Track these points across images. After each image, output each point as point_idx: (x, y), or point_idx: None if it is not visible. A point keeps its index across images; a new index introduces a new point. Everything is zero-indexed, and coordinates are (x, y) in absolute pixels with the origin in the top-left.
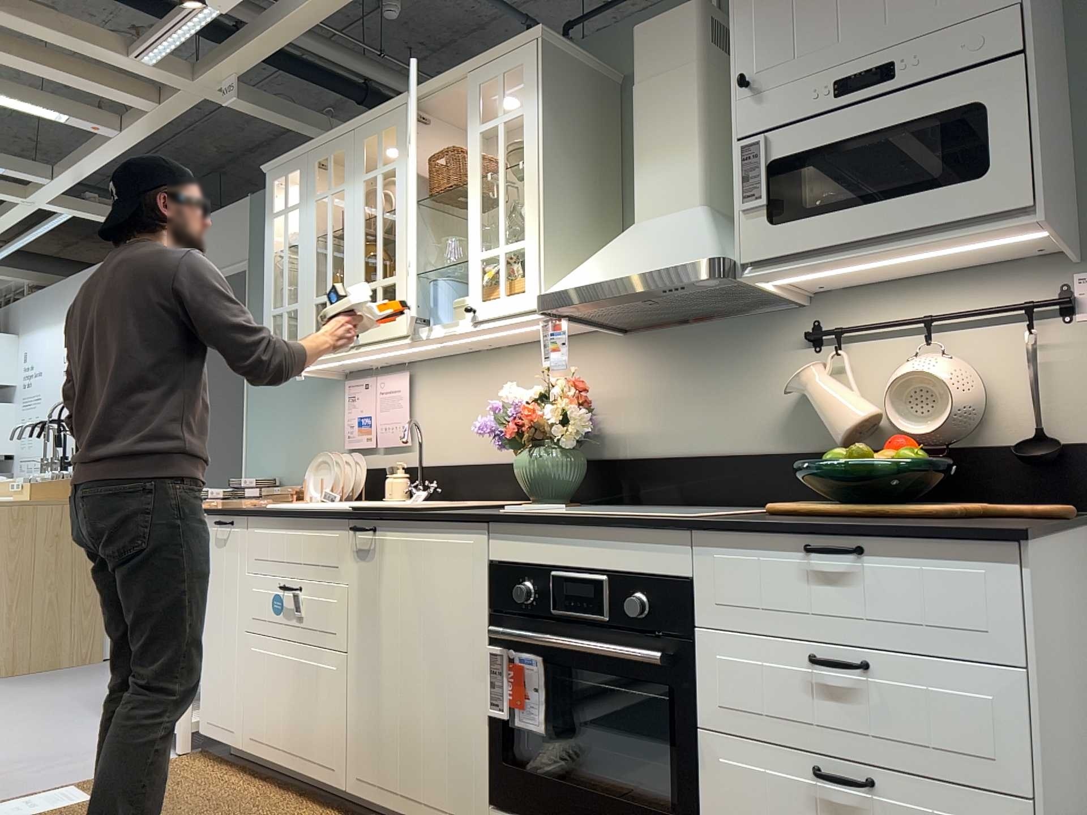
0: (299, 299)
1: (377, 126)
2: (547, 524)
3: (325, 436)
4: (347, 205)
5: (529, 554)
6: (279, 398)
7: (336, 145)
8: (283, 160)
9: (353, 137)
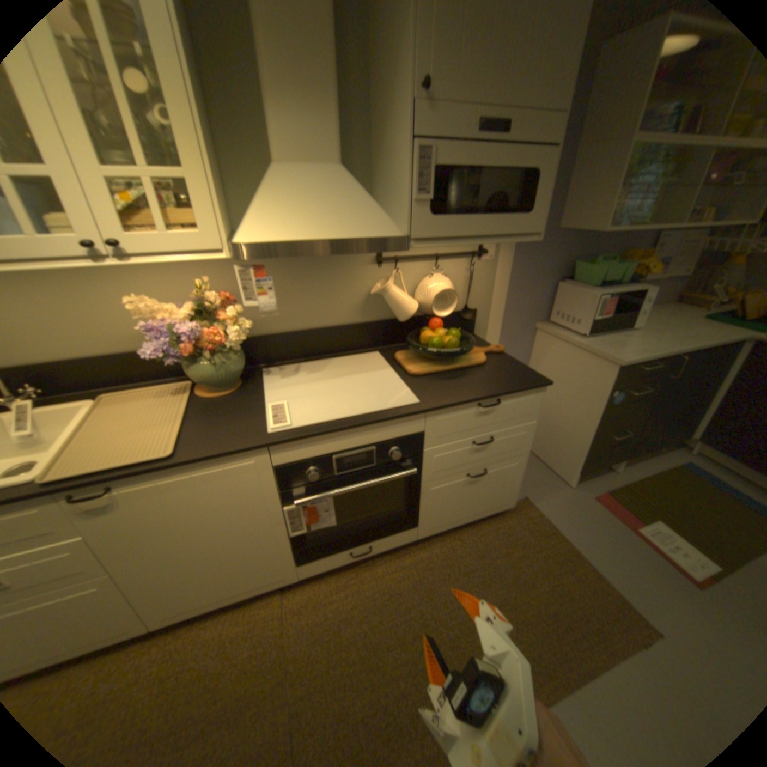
0: None
1: None
2: (329, 433)
3: None
4: None
5: (312, 452)
6: None
7: None
8: None
9: None
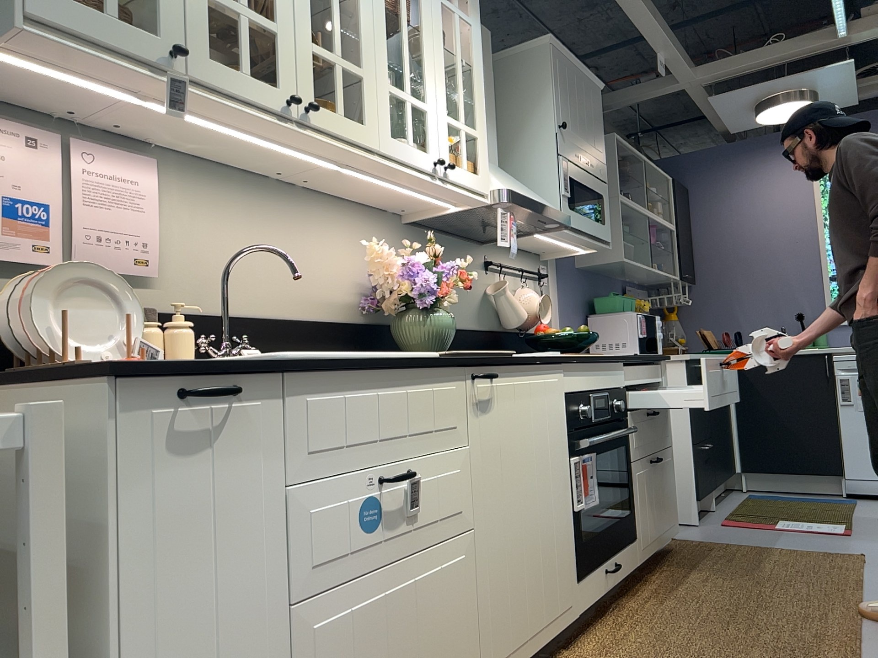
0: None
1: None
2: (591, 361)
3: None
4: None
5: (582, 383)
6: None
7: None
8: None
9: None
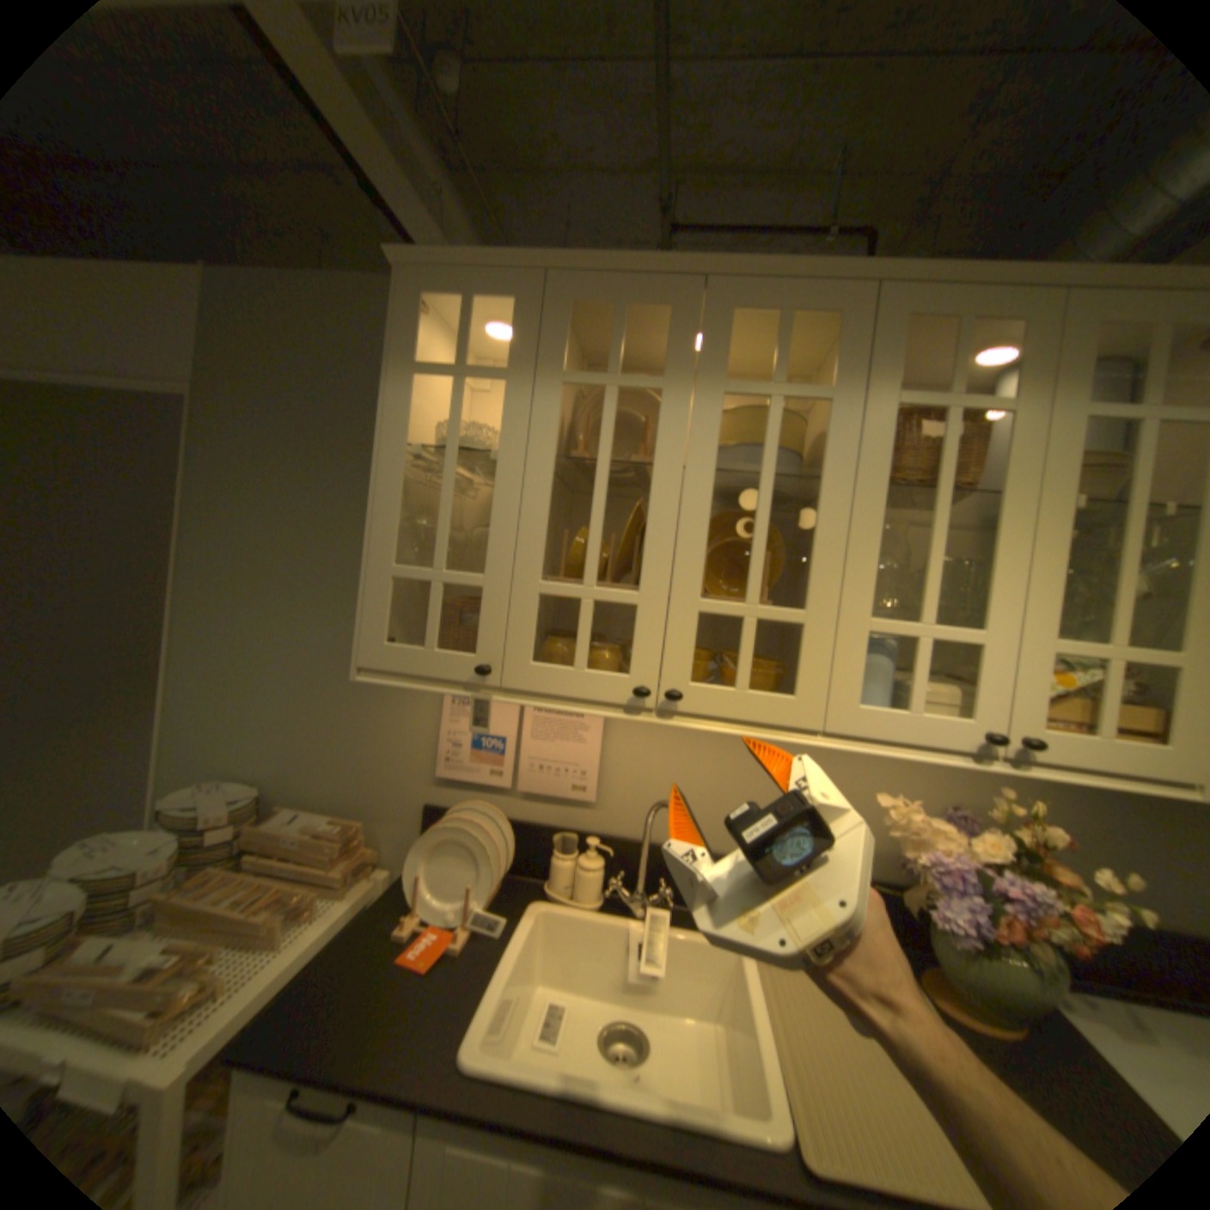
0: (488, 567)
1: (782, 287)
2: None
3: (382, 738)
4: (667, 421)
5: None
6: (264, 650)
7: (644, 282)
8: (463, 254)
9: (702, 285)
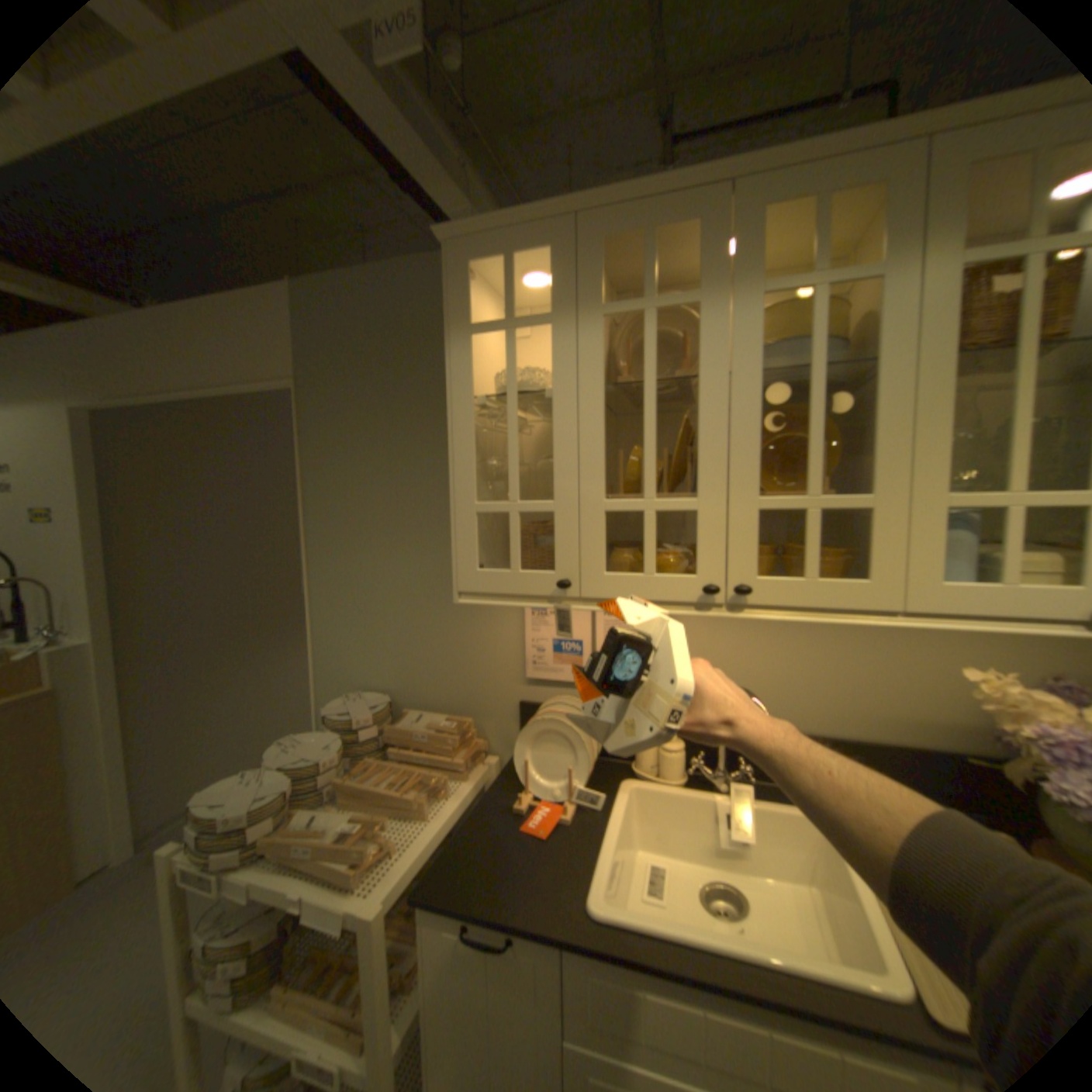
0: (556, 494)
1: (817, 171)
2: None
3: (478, 650)
4: (709, 332)
5: None
6: (377, 586)
7: (671, 201)
8: (499, 216)
9: (731, 189)
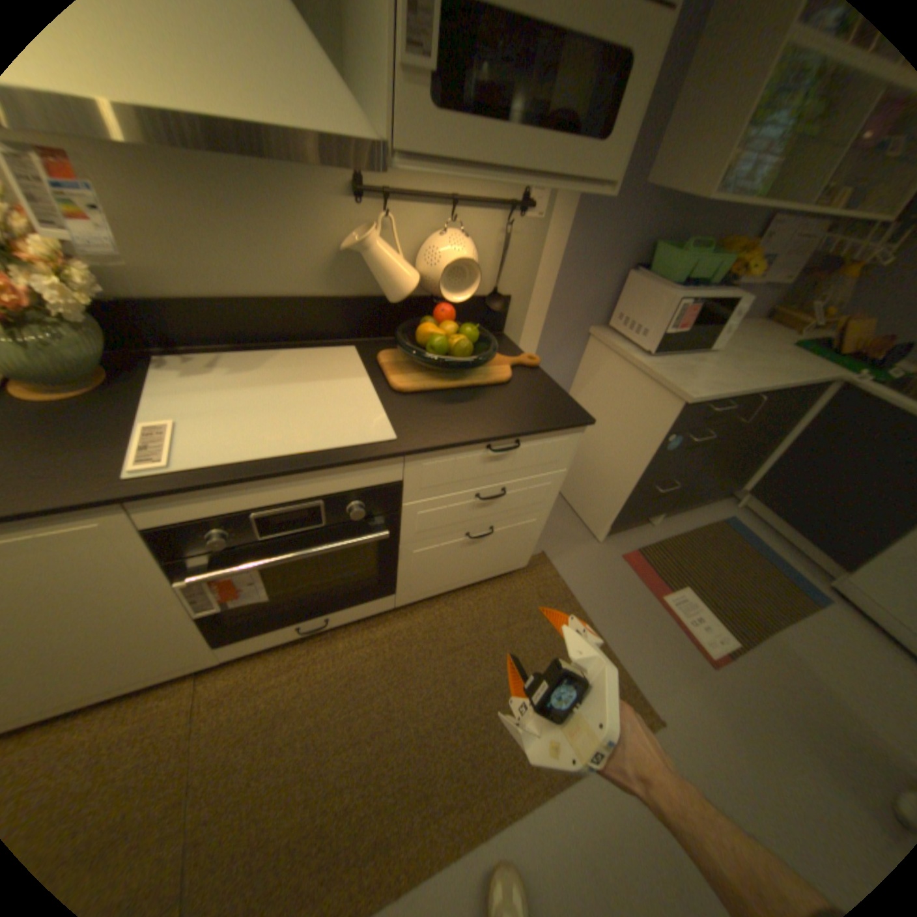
0: None
1: None
2: (237, 483)
3: None
4: None
5: (210, 508)
6: None
7: None
8: None
9: None
